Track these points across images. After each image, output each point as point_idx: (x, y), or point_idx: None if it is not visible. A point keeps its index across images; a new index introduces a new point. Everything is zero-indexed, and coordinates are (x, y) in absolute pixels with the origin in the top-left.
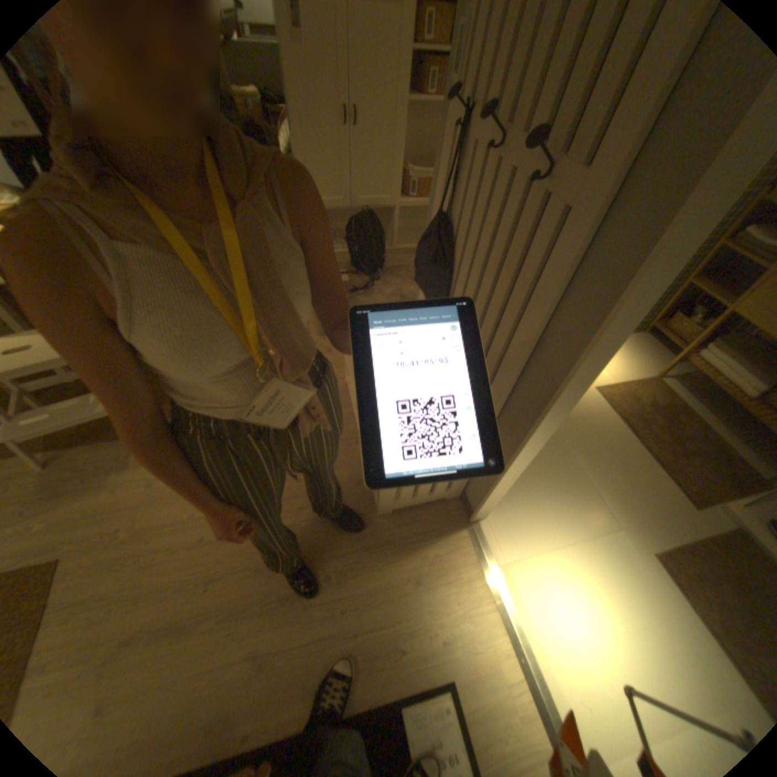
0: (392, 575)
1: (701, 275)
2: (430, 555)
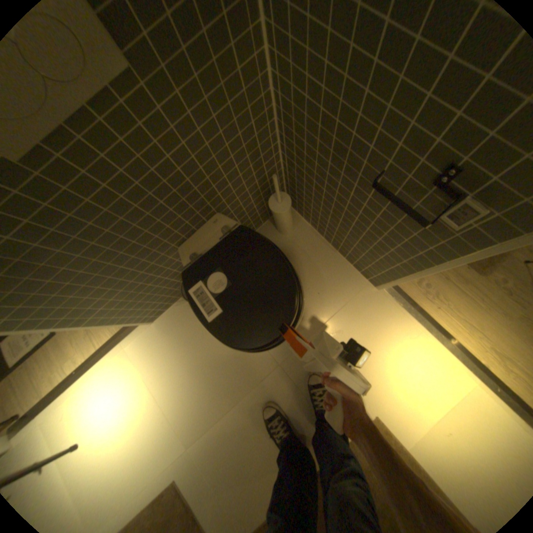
0: None
1: None
2: None
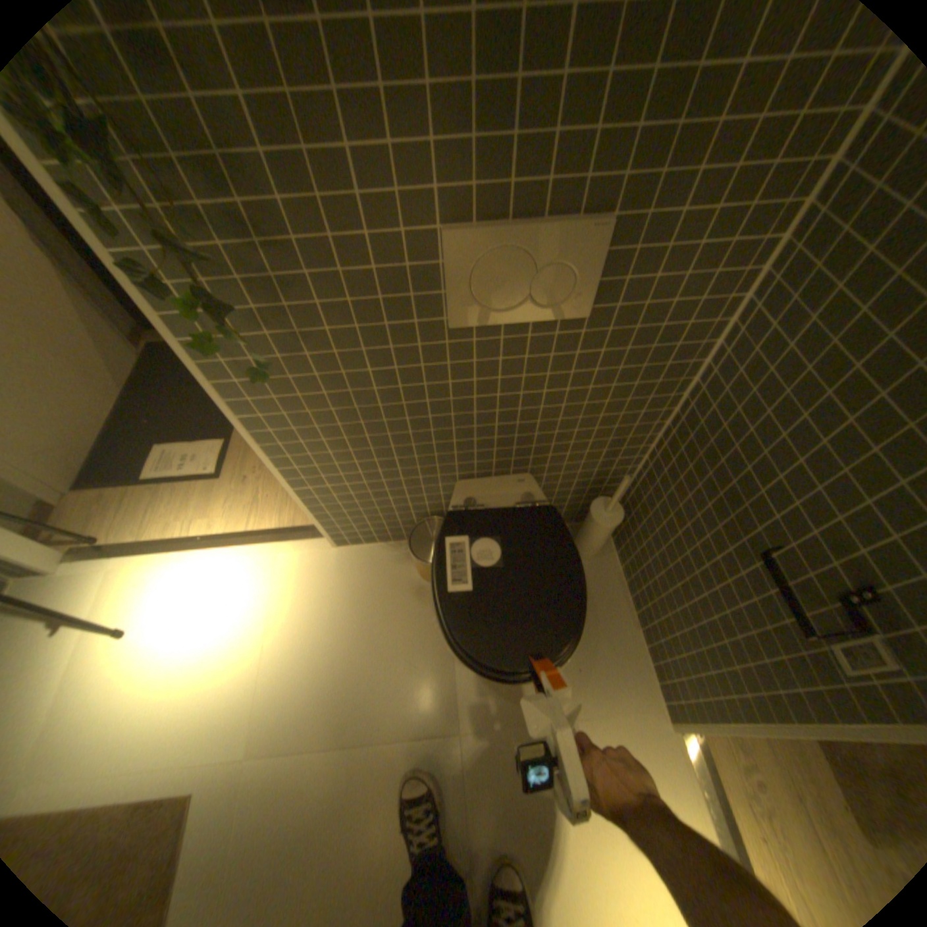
0: None
1: None
2: None
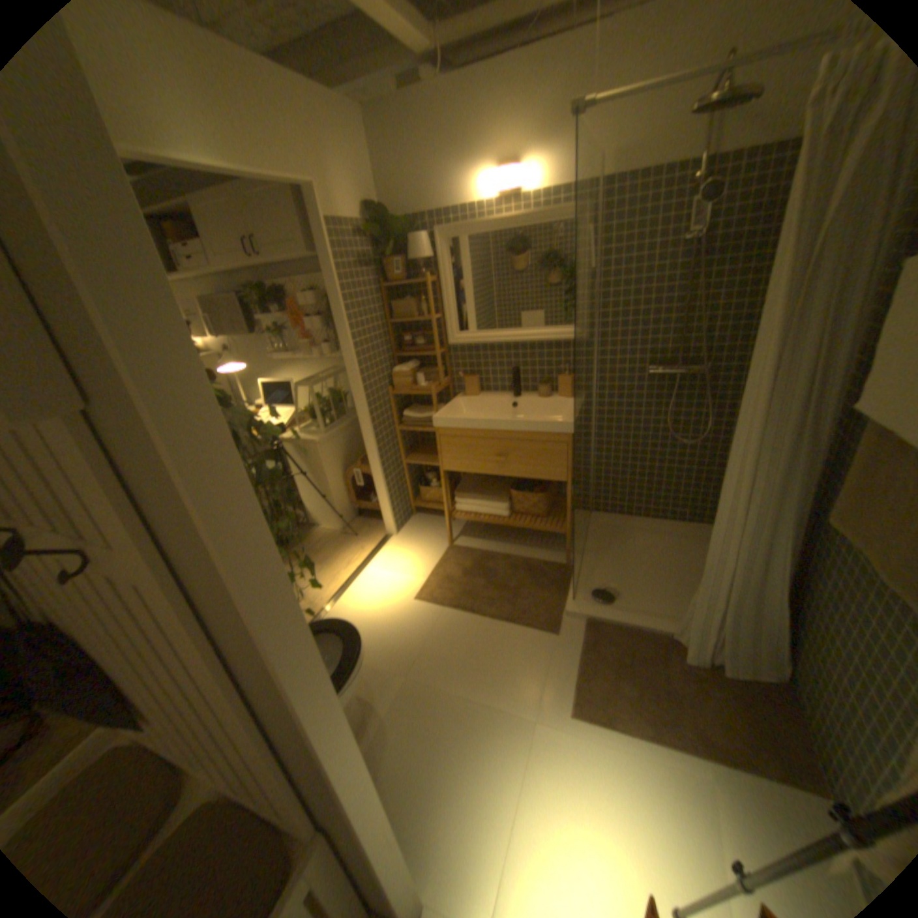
0: None
1: (407, 456)
2: None
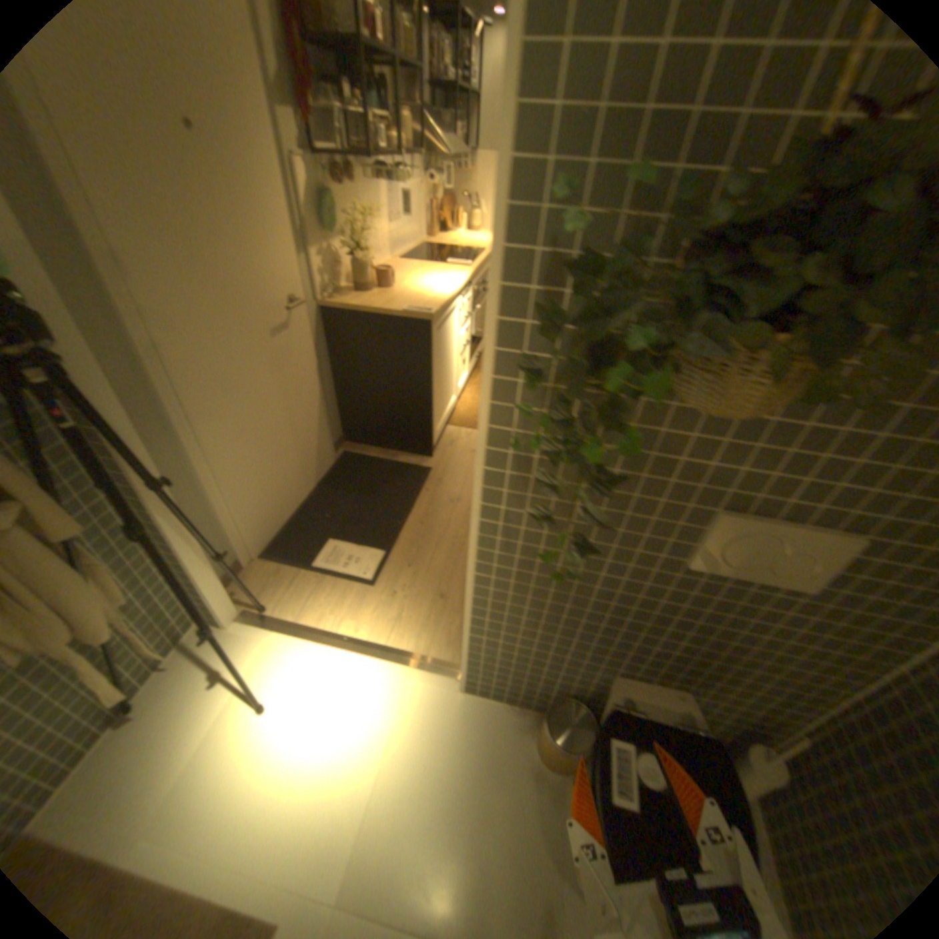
0: (457, 582)
1: None
2: (455, 617)
